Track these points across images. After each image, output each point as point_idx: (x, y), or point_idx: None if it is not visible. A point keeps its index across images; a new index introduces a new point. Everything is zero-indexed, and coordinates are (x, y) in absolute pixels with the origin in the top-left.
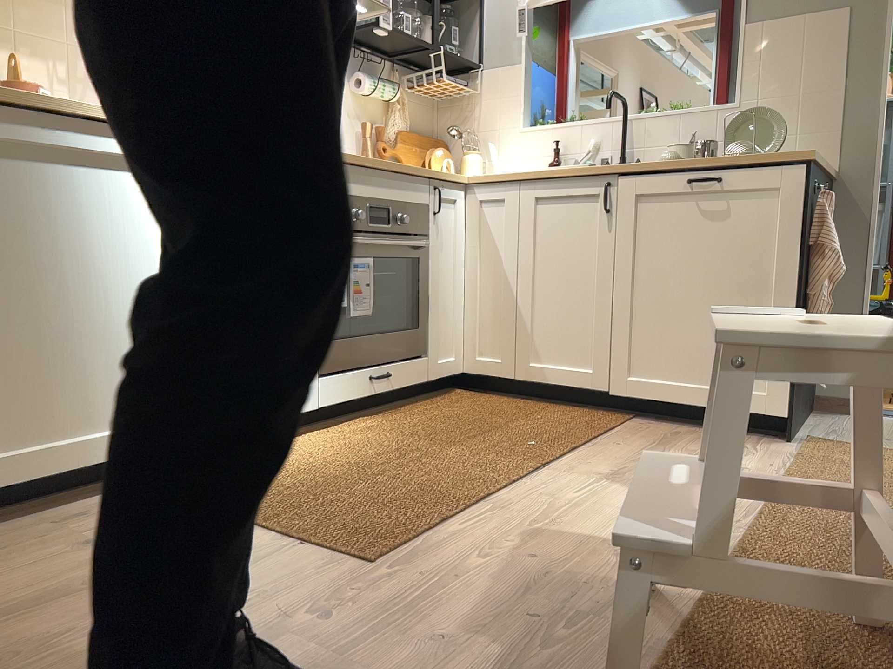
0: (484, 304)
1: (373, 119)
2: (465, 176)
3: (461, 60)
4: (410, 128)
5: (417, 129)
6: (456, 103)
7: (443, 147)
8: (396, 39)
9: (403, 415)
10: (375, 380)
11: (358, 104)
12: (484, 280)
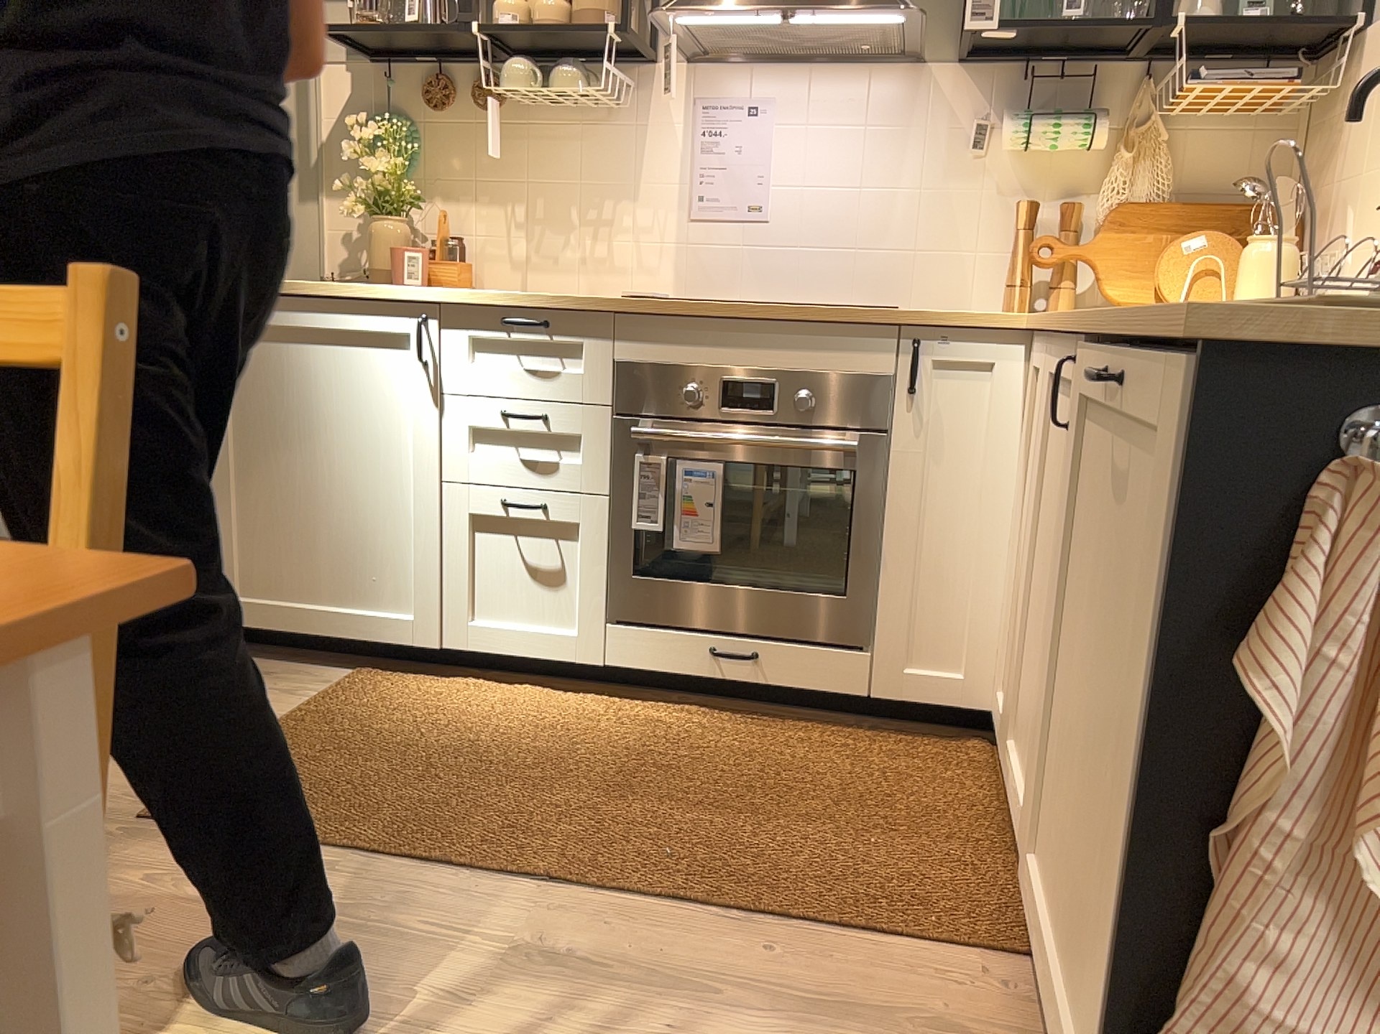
0: (1018, 591)
1: (1067, 187)
2: (1021, 318)
3: (1265, 23)
4: (1191, 190)
5: (1217, 190)
6: (1324, 117)
7: (1243, 229)
8: (1147, 11)
9: (761, 735)
10: (723, 661)
11: (1024, 166)
12: (1023, 542)
